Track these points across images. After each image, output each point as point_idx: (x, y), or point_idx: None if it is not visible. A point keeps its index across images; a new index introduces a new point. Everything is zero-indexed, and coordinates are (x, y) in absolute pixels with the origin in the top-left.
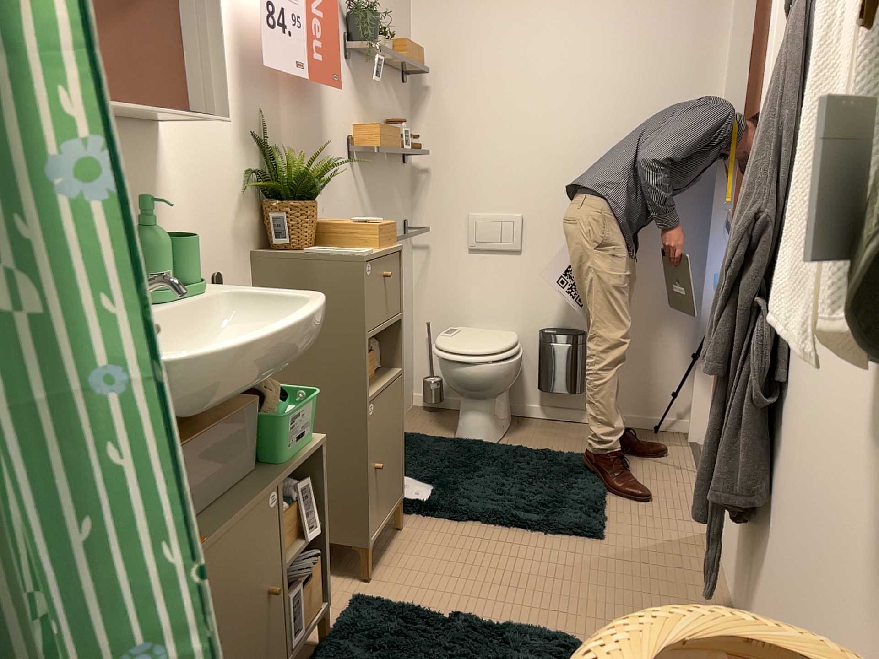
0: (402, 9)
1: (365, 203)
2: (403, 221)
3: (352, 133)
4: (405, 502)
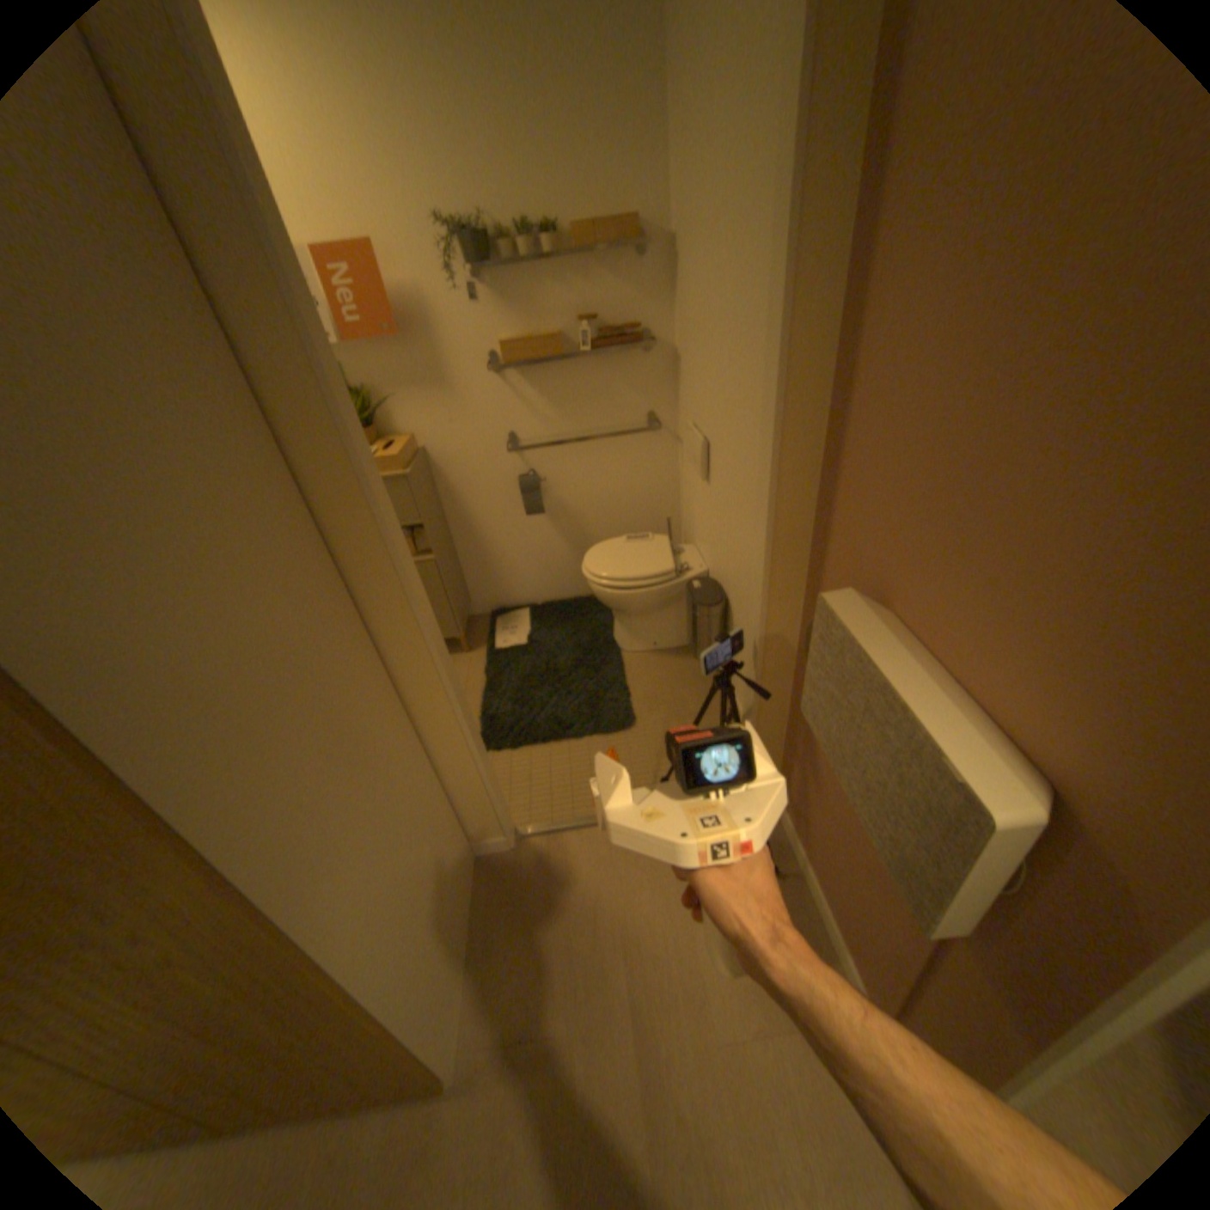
0: (629, 145)
1: (533, 405)
2: (639, 413)
3: (494, 345)
4: (490, 641)
